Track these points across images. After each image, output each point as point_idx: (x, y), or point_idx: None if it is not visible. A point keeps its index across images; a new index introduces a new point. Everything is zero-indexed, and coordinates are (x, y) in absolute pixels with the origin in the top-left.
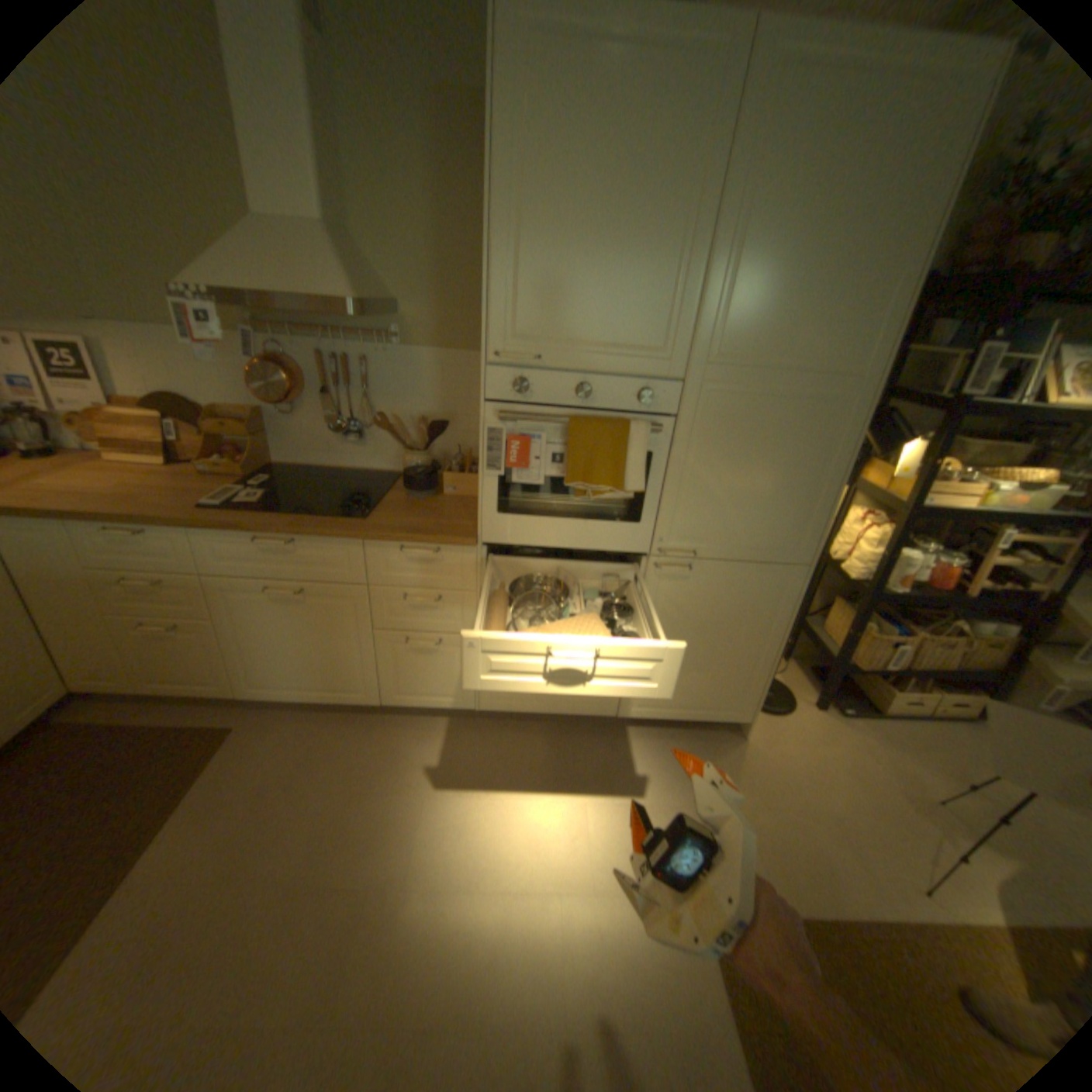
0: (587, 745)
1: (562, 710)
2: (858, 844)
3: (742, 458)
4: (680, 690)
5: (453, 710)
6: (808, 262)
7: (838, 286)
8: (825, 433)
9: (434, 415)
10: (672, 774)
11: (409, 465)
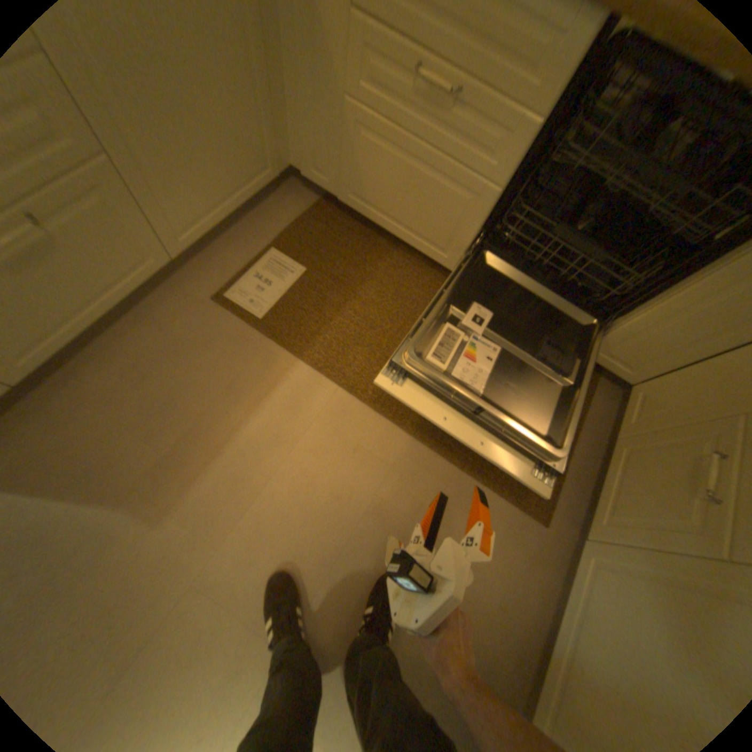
0: None
1: None
2: None
3: None
4: None
5: None
6: None
7: None
8: None
9: None
10: None
11: None
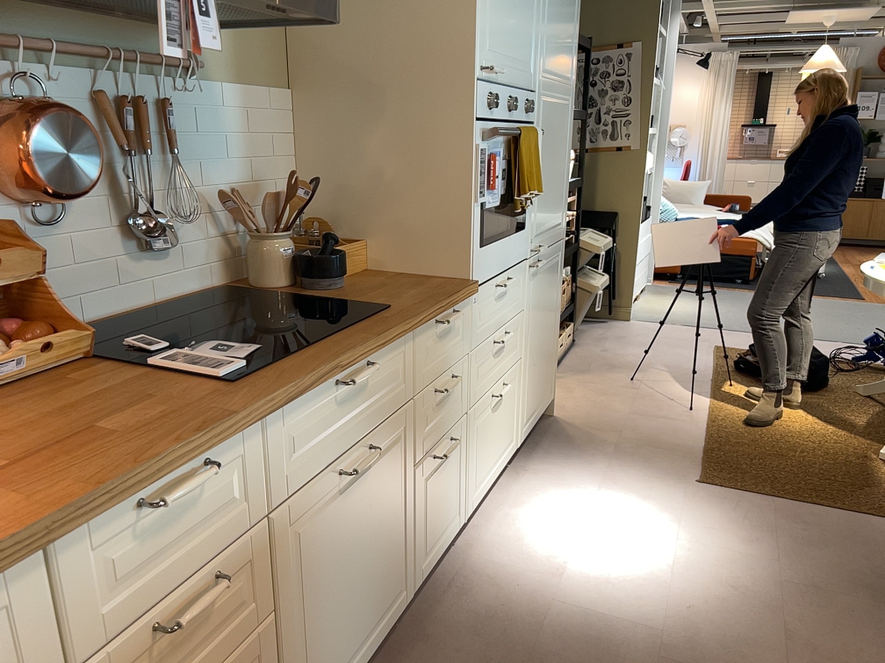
0: (523, 485)
1: (500, 466)
2: (652, 413)
3: (550, 154)
4: (537, 388)
5: (453, 536)
6: (562, 5)
7: (567, 23)
8: (566, 129)
9: (244, 183)
10: (573, 455)
11: (284, 251)
